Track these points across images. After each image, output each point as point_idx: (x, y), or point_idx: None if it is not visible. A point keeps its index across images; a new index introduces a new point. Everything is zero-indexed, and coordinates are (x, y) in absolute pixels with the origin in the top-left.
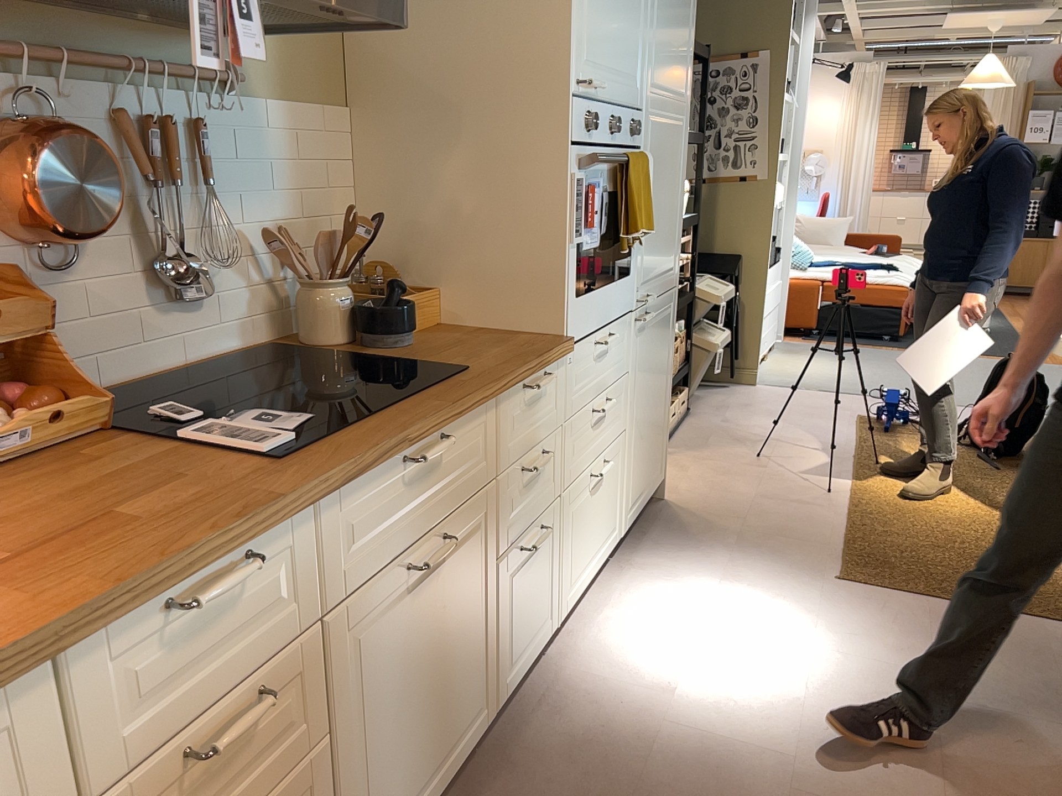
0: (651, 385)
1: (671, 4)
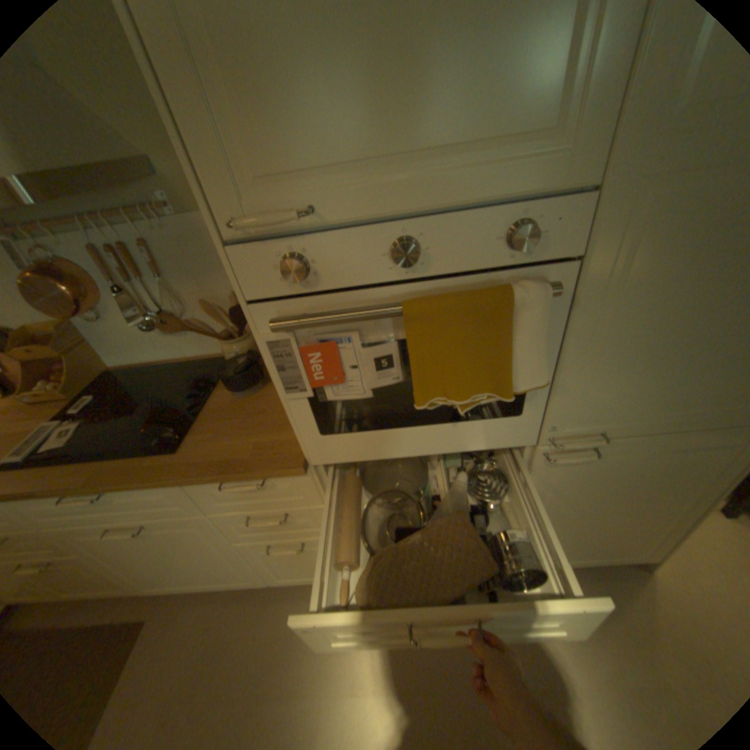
0: (611, 504)
1: None
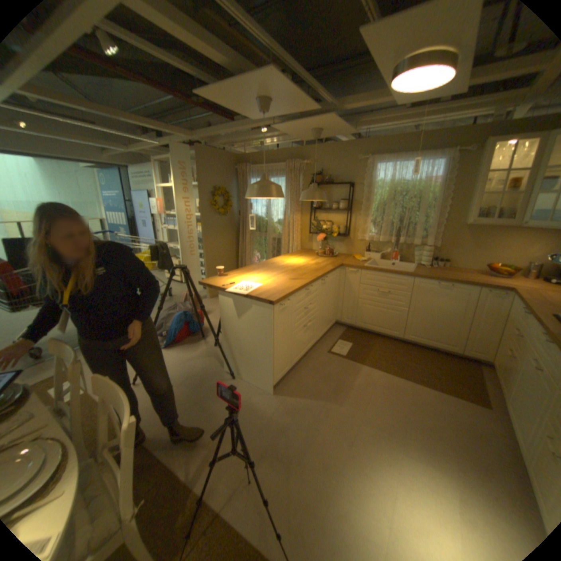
0: None
1: None
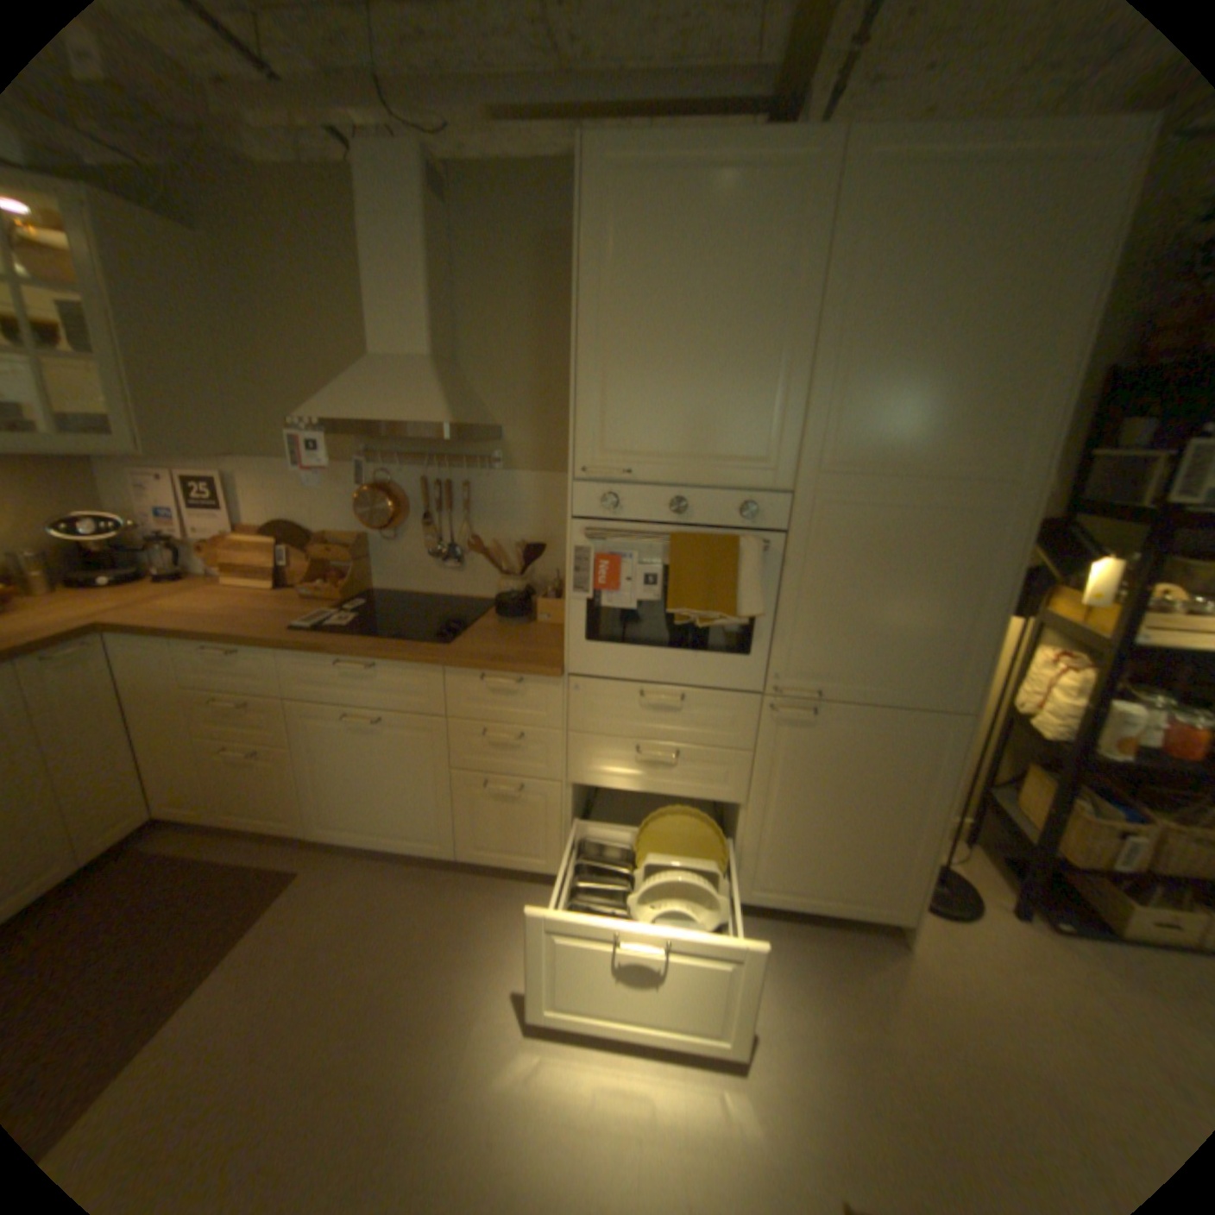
0: (841, 797)
1: (915, 357)
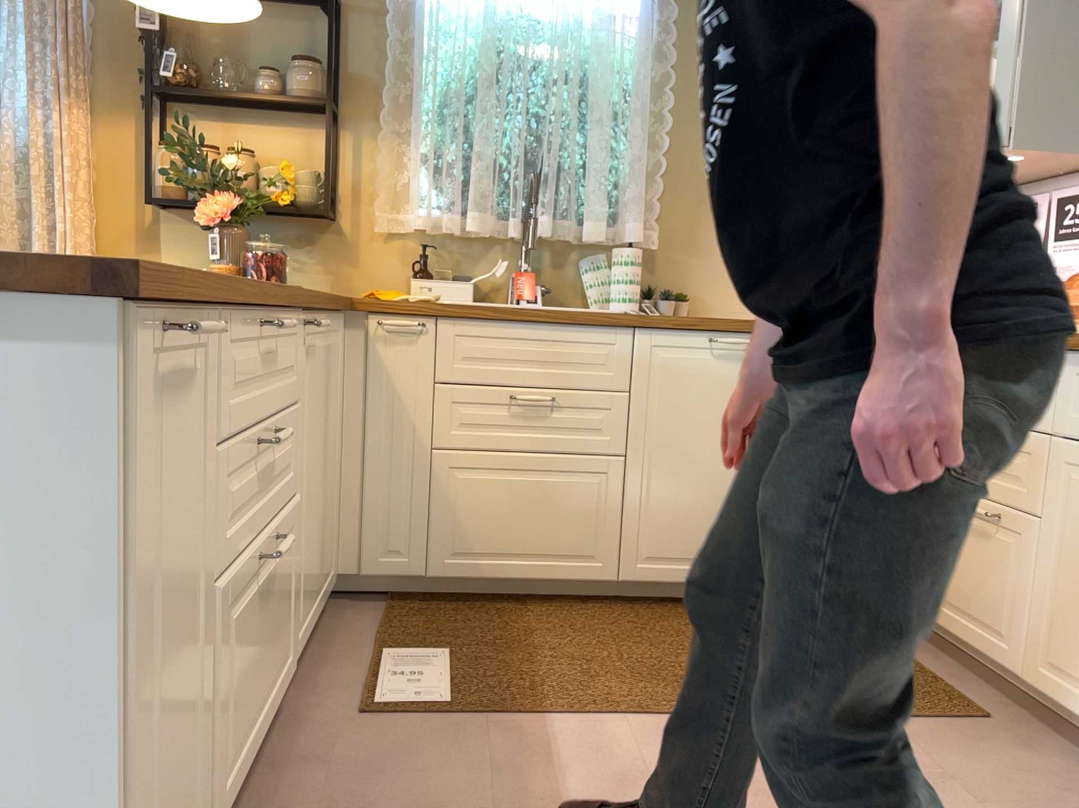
0: None
1: None
